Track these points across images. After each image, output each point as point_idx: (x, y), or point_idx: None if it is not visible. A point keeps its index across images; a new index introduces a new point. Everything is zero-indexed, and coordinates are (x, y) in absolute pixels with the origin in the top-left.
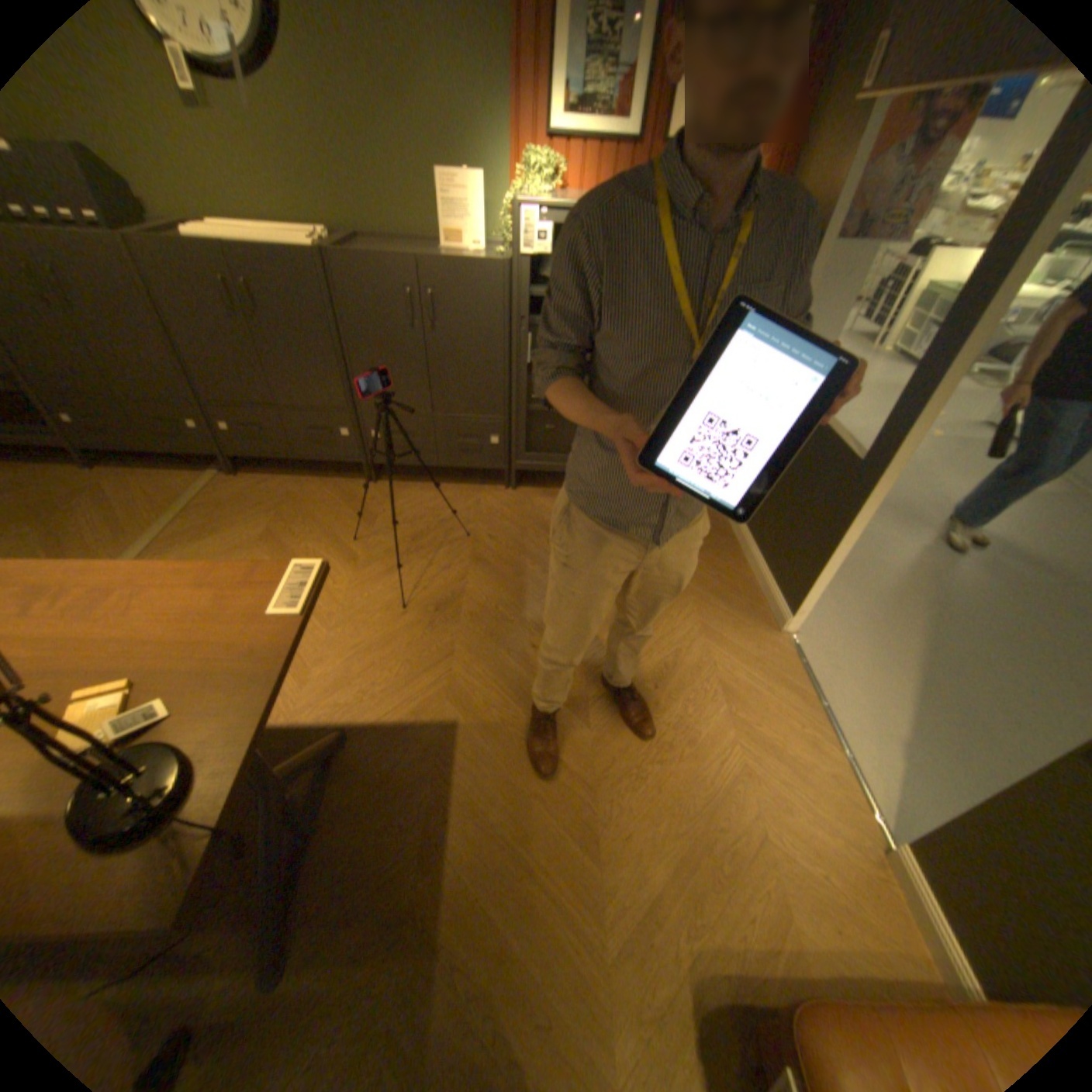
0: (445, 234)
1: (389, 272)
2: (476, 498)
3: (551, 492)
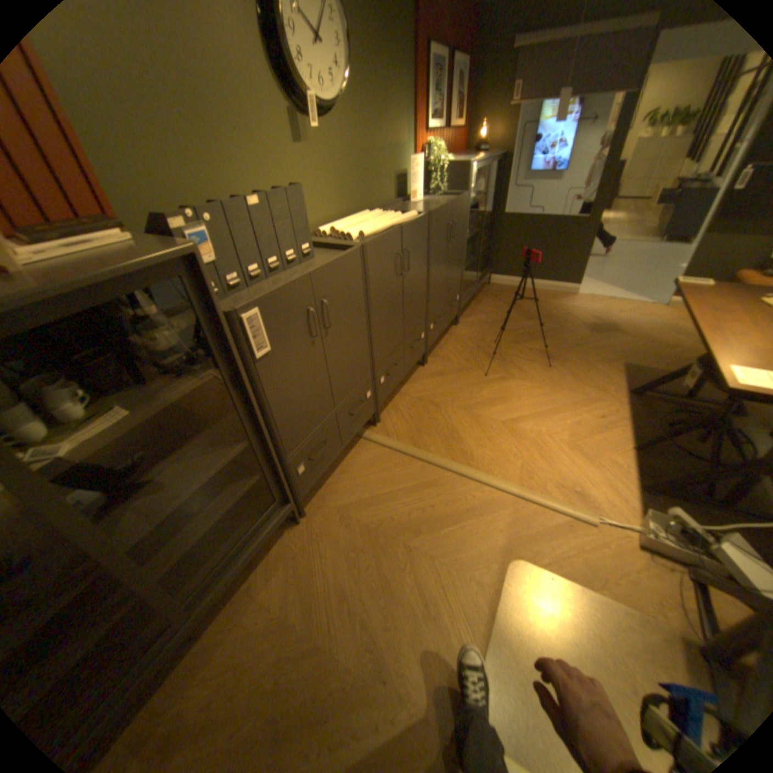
0: (412, 194)
1: (445, 215)
2: (459, 335)
3: (463, 315)
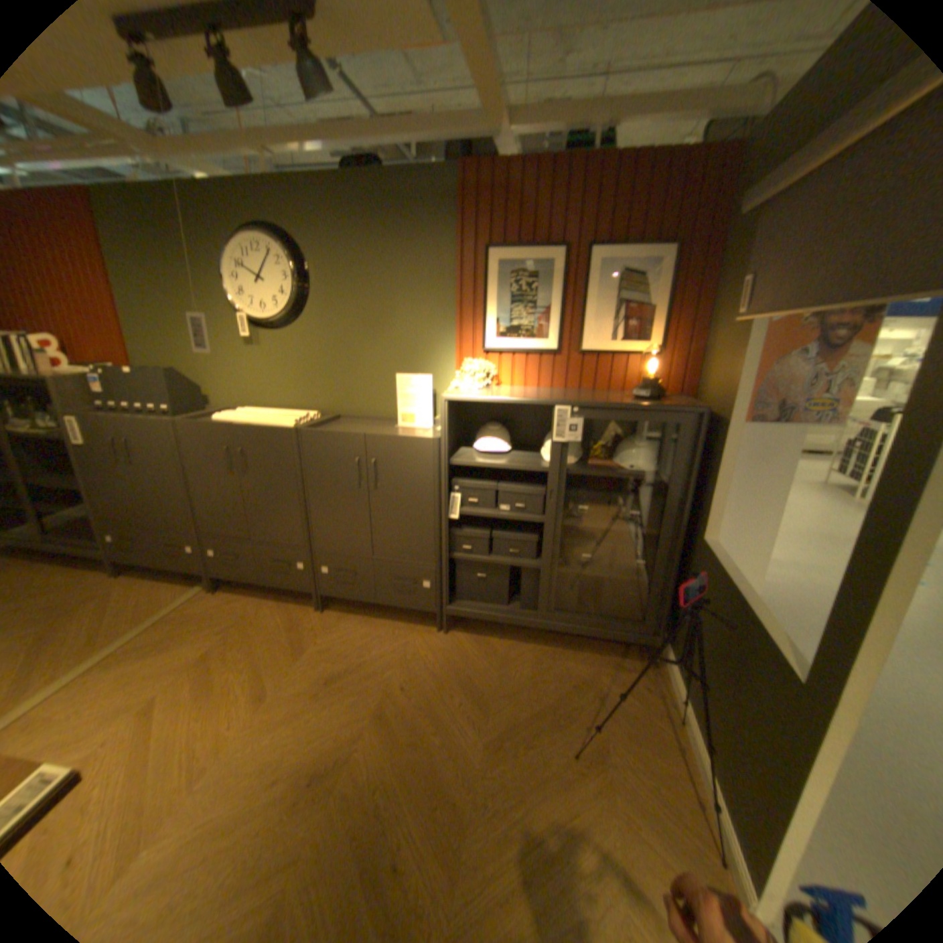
0: (401, 415)
1: (343, 444)
2: (405, 638)
3: (482, 638)
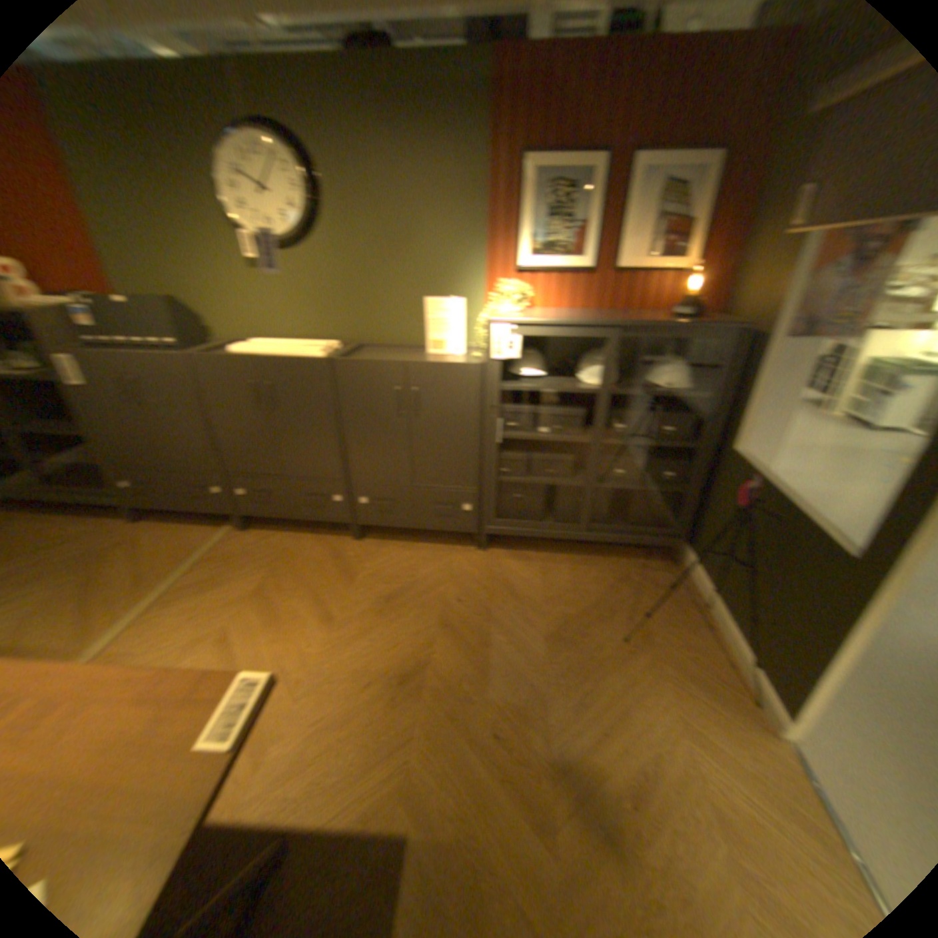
0: (432, 342)
1: (383, 373)
2: (449, 557)
3: (519, 552)
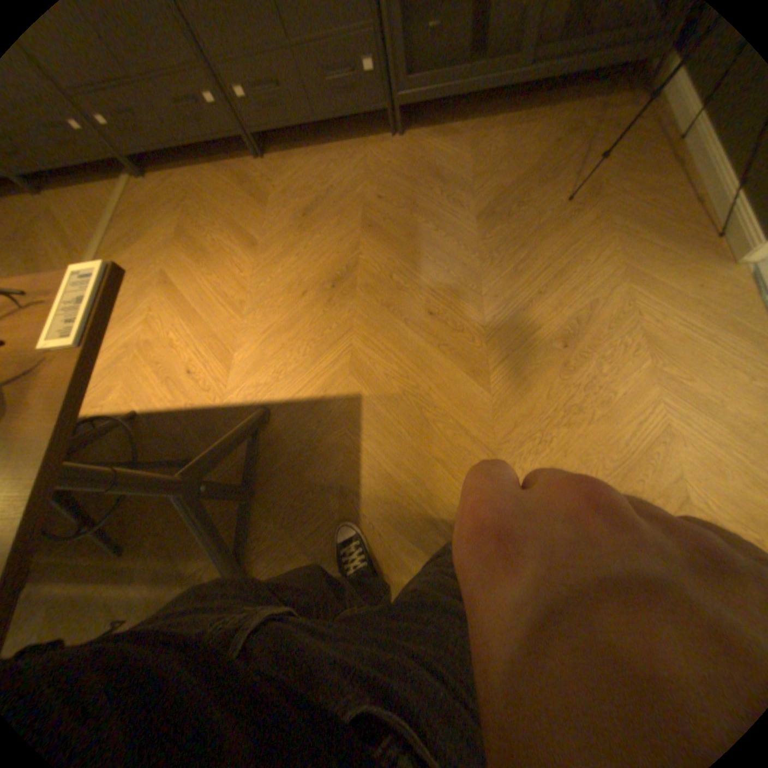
0: None
1: None
2: (363, 153)
3: (445, 126)
